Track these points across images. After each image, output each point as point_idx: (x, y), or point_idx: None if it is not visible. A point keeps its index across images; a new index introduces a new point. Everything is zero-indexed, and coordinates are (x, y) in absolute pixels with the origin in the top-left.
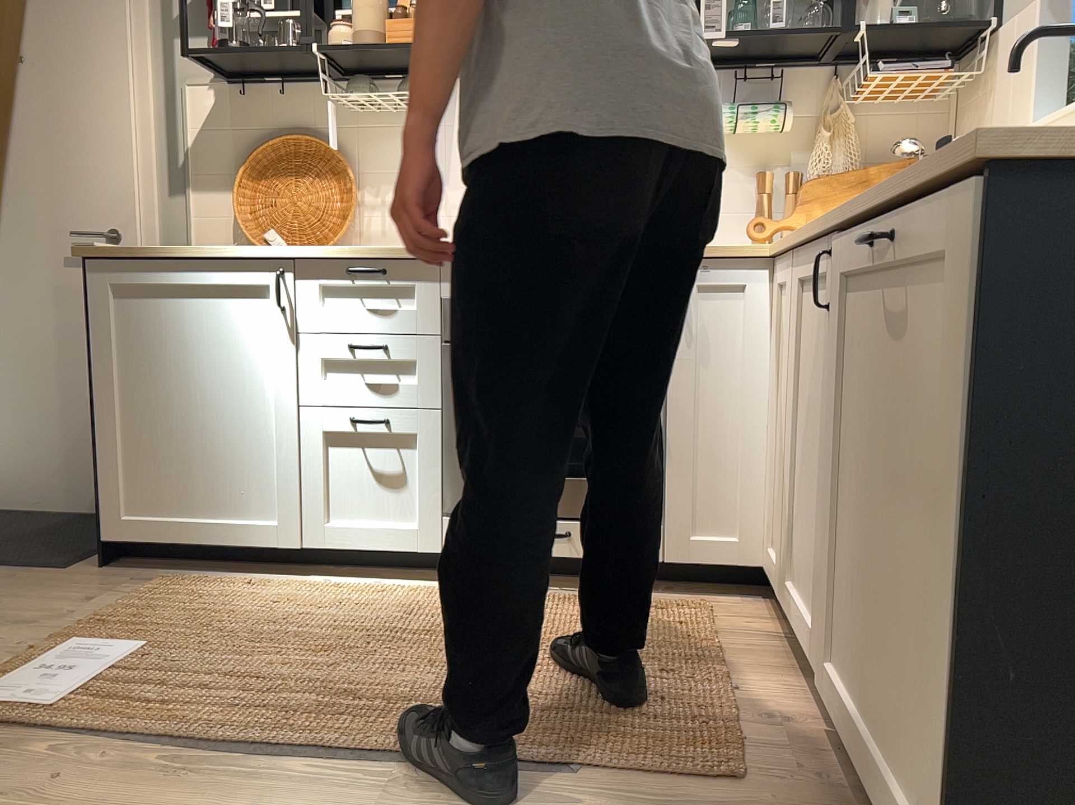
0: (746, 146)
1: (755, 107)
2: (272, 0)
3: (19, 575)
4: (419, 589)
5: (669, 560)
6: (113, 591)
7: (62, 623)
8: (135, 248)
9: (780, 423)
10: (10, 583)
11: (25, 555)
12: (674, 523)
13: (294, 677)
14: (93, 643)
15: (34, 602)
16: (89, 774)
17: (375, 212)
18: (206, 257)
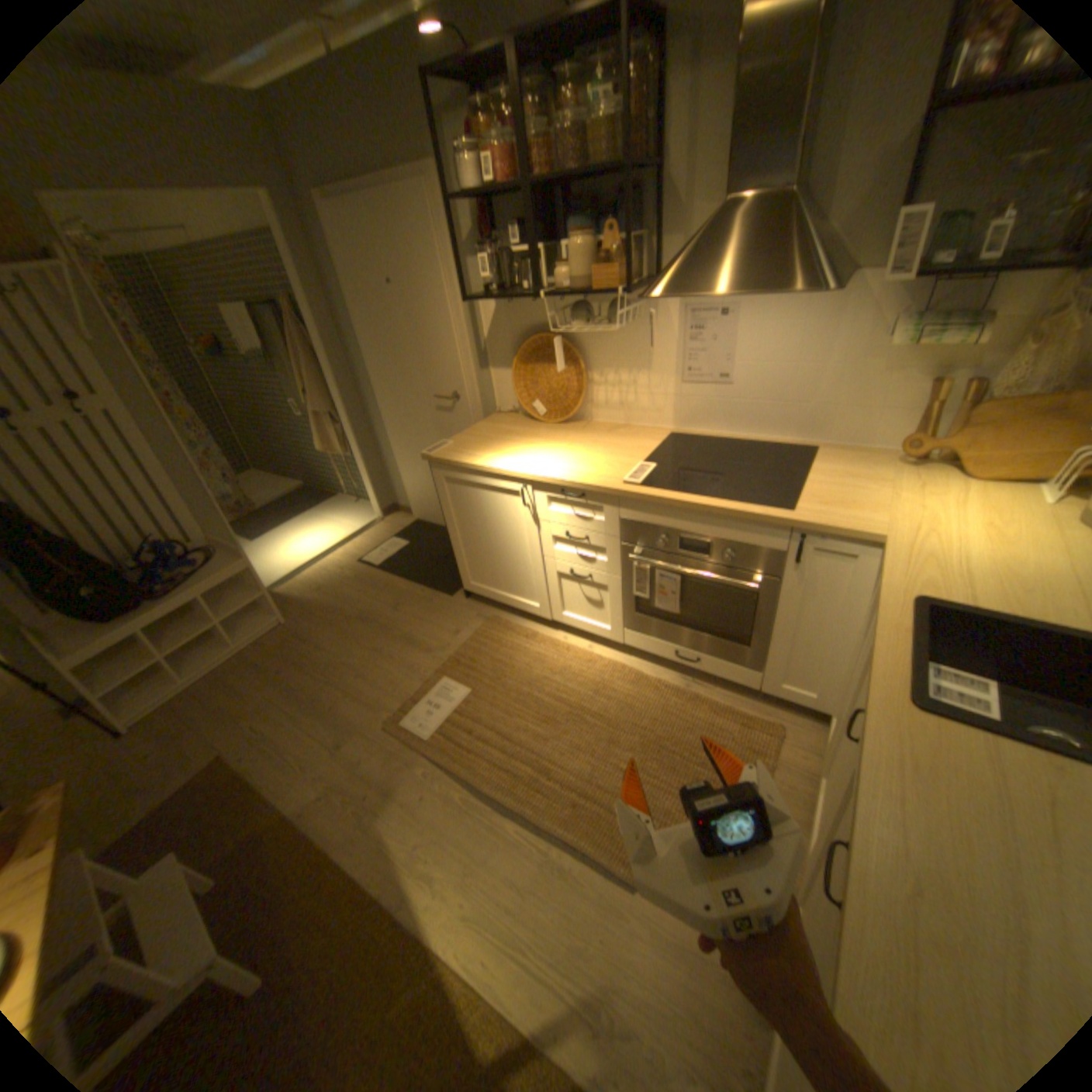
0: (935, 347)
1: (948, 323)
2: (516, 236)
3: (433, 598)
4: (609, 659)
5: (762, 690)
6: (468, 625)
7: (443, 653)
8: (449, 460)
9: (857, 662)
10: (429, 606)
11: (438, 578)
12: (771, 669)
13: (525, 740)
14: (450, 680)
15: (435, 628)
16: (433, 793)
17: (601, 388)
18: (484, 471)
